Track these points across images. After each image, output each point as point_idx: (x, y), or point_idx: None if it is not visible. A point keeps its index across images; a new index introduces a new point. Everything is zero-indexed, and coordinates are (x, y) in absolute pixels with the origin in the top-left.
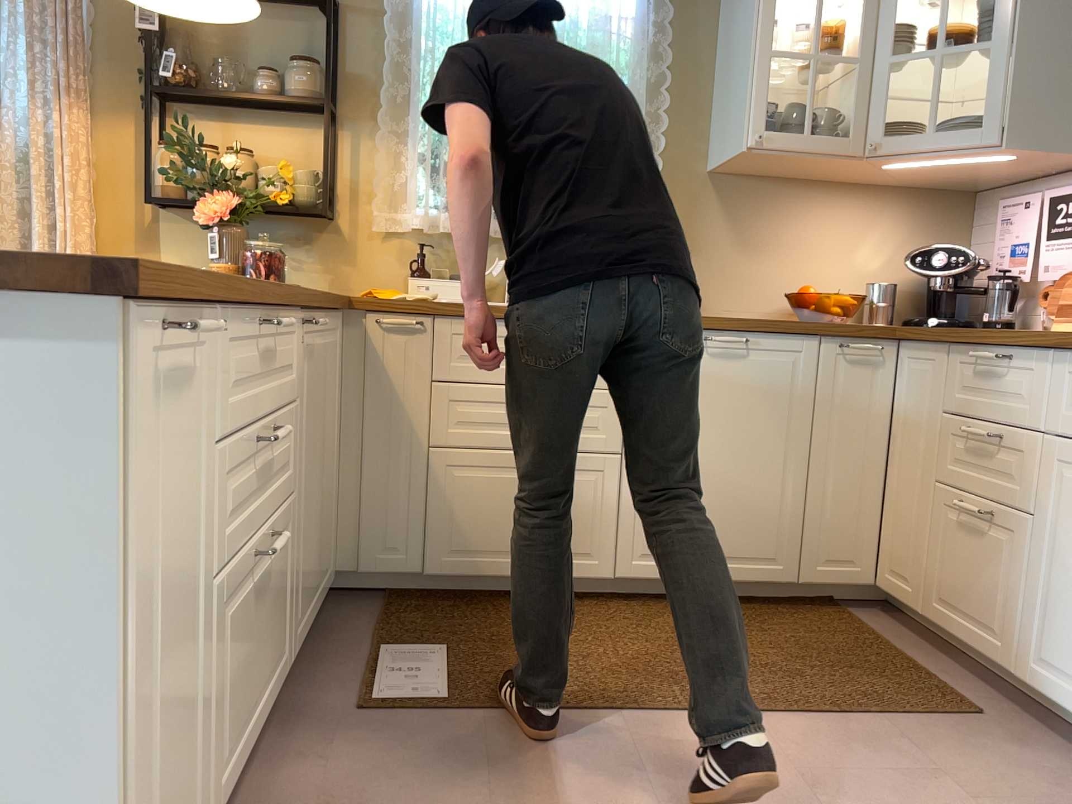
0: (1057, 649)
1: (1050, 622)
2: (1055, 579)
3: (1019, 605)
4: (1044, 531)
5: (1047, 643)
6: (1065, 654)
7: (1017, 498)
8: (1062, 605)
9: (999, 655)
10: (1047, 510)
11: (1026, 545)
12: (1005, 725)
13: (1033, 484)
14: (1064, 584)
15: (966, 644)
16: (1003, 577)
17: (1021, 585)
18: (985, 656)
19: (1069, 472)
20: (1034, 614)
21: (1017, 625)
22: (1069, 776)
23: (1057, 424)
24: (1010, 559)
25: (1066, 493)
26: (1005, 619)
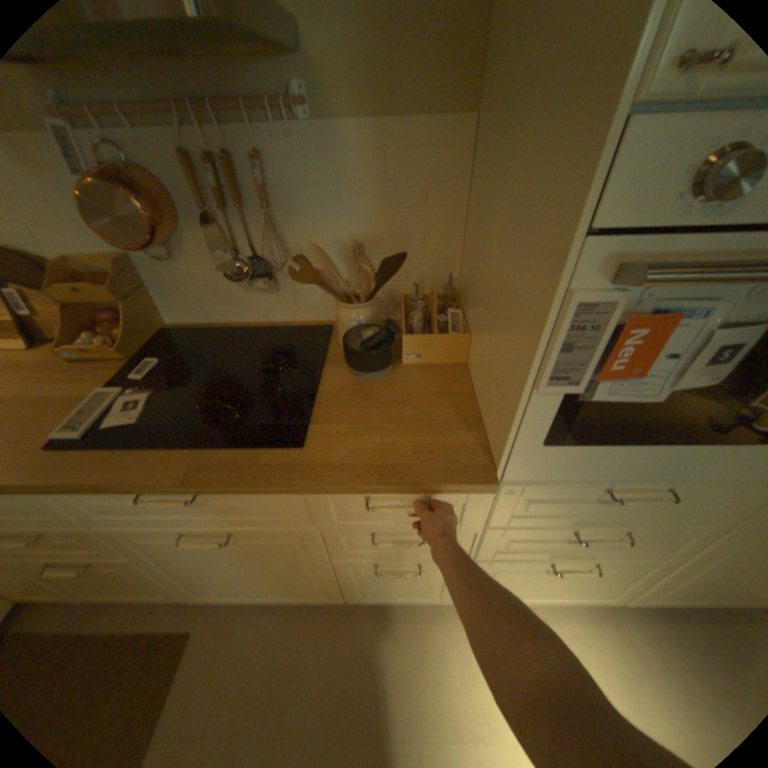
0: (203, 592)
1: (188, 587)
2: (175, 575)
3: (158, 586)
4: (144, 563)
5: (194, 592)
6: (210, 592)
7: (100, 556)
8: (191, 582)
9: (165, 600)
10: (135, 556)
11: (135, 569)
12: (202, 625)
13: (107, 548)
14: (185, 576)
15: (135, 601)
16: (131, 581)
17: (151, 581)
18: (154, 602)
19: (134, 540)
20: (174, 587)
21: (165, 591)
22: (255, 627)
23: (93, 523)
24: (129, 575)
25: (143, 549)
26: (154, 591)
